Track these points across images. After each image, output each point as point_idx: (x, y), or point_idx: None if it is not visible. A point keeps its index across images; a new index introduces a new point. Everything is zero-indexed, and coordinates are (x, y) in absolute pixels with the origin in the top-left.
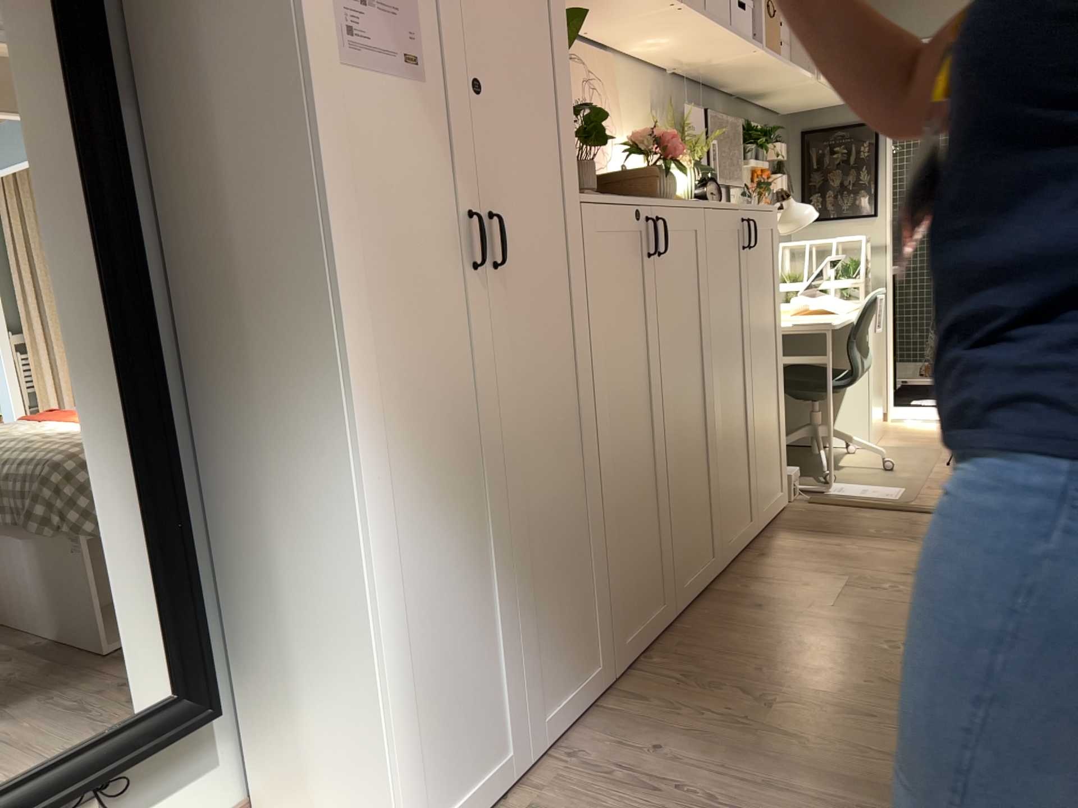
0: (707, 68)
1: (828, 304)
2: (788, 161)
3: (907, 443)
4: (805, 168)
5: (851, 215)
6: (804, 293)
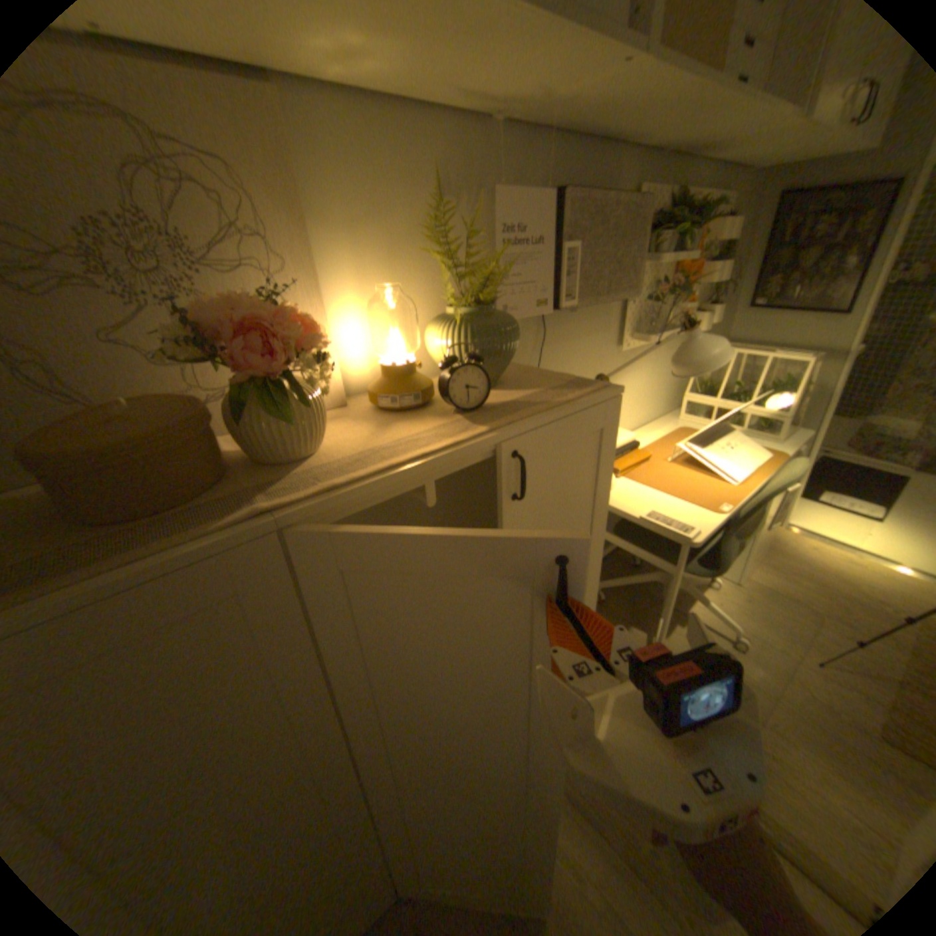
0: (575, 105)
1: (727, 464)
2: (760, 232)
3: (791, 594)
4: (780, 242)
5: (822, 309)
6: (701, 439)
